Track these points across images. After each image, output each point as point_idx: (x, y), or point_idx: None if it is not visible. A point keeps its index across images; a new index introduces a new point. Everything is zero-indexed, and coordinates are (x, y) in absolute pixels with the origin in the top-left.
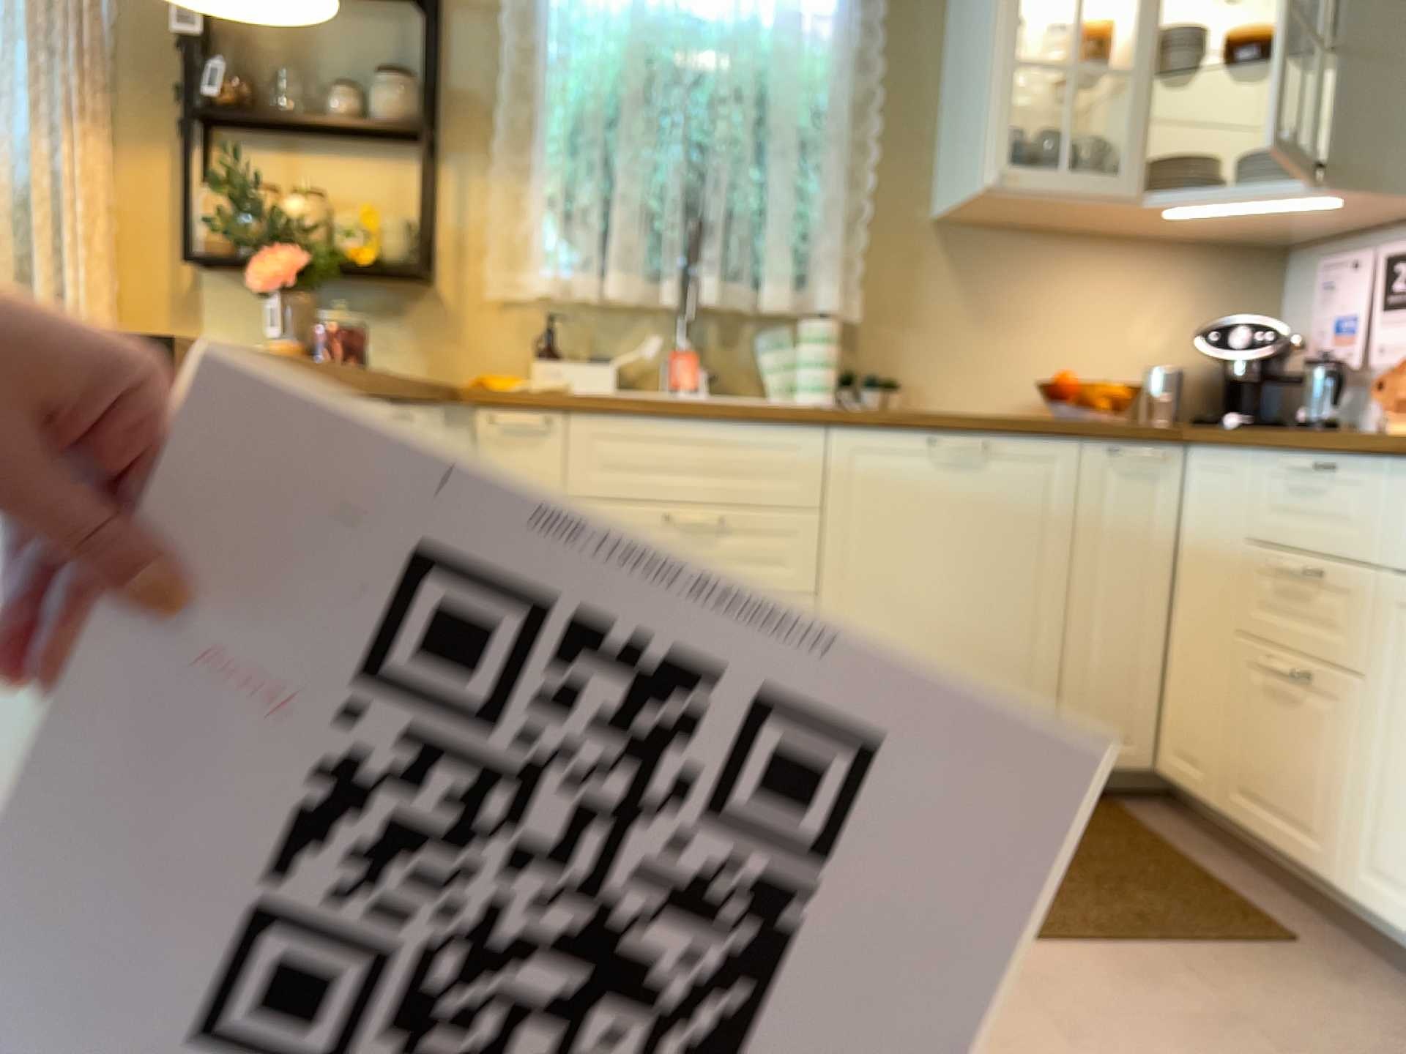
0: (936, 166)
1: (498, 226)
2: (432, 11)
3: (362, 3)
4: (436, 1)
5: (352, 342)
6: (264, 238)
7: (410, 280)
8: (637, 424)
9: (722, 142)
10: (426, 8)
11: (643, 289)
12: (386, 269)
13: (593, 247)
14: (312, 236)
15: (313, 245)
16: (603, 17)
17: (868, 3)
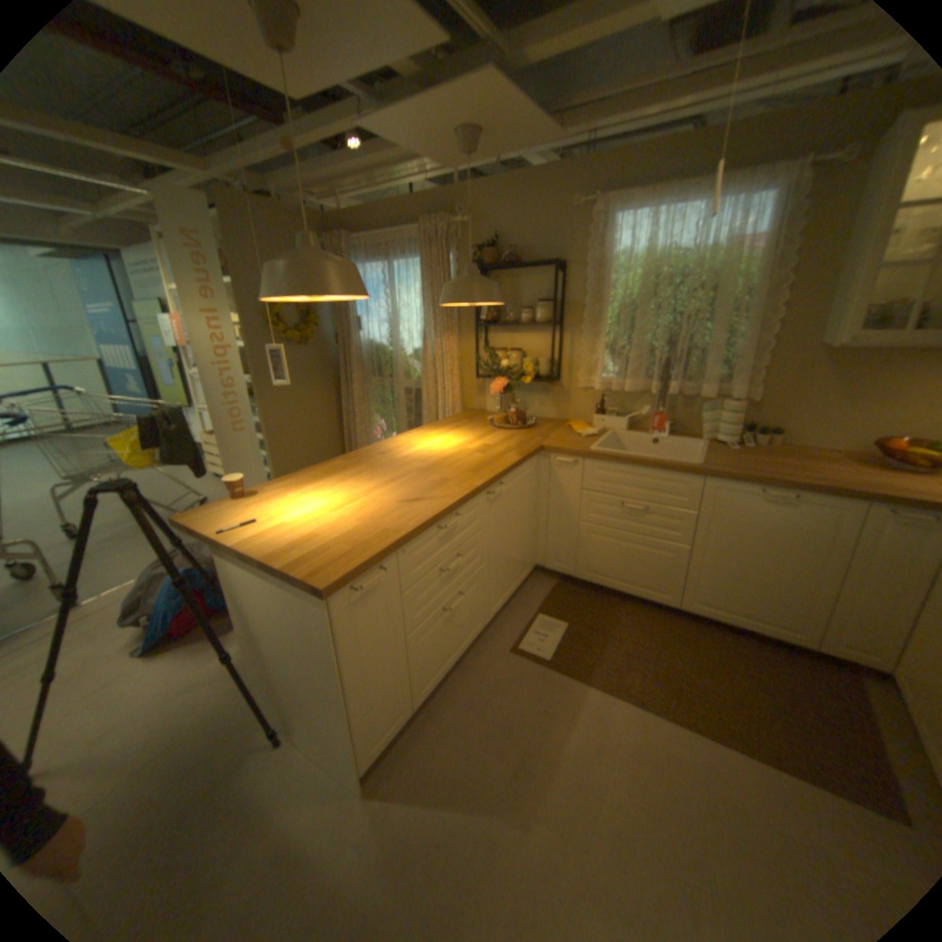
0: (829, 311)
1: (584, 357)
2: (556, 274)
3: (535, 269)
4: (558, 269)
5: (518, 416)
6: (499, 368)
7: (550, 378)
8: (613, 465)
9: (688, 315)
10: (559, 267)
11: (643, 385)
12: (541, 377)
13: (621, 368)
14: (510, 372)
15: (510, 376)
16: (633, 260)
17: (792, 223)
